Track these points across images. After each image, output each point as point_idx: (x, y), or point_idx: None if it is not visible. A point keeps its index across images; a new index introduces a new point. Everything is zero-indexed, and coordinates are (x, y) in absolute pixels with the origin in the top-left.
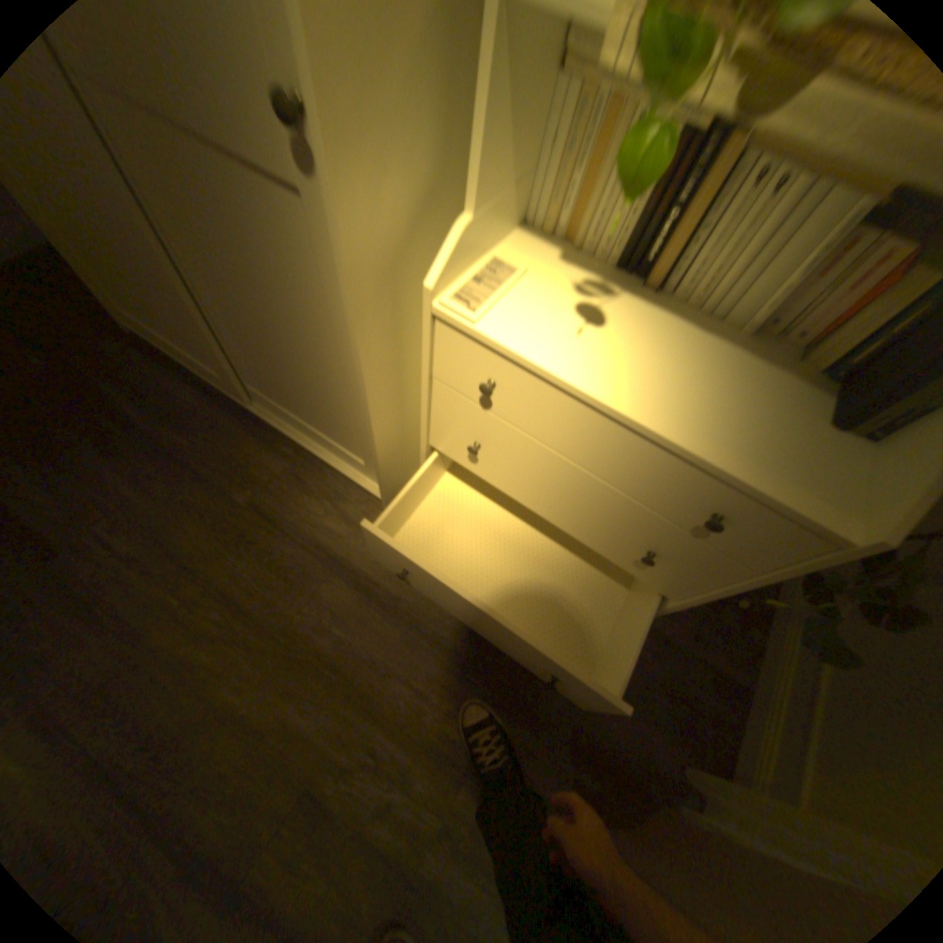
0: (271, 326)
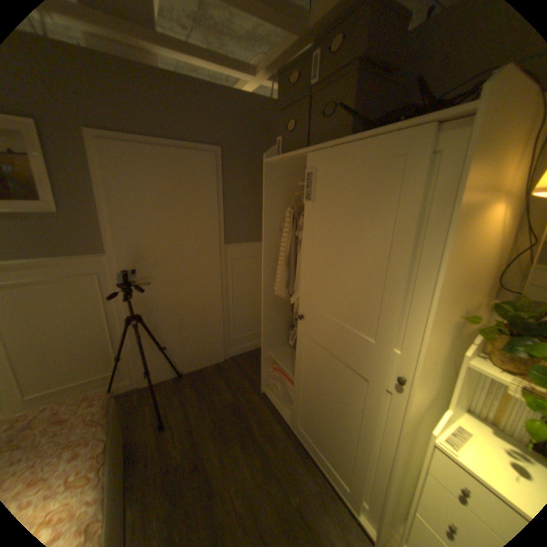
0: (347, 421)
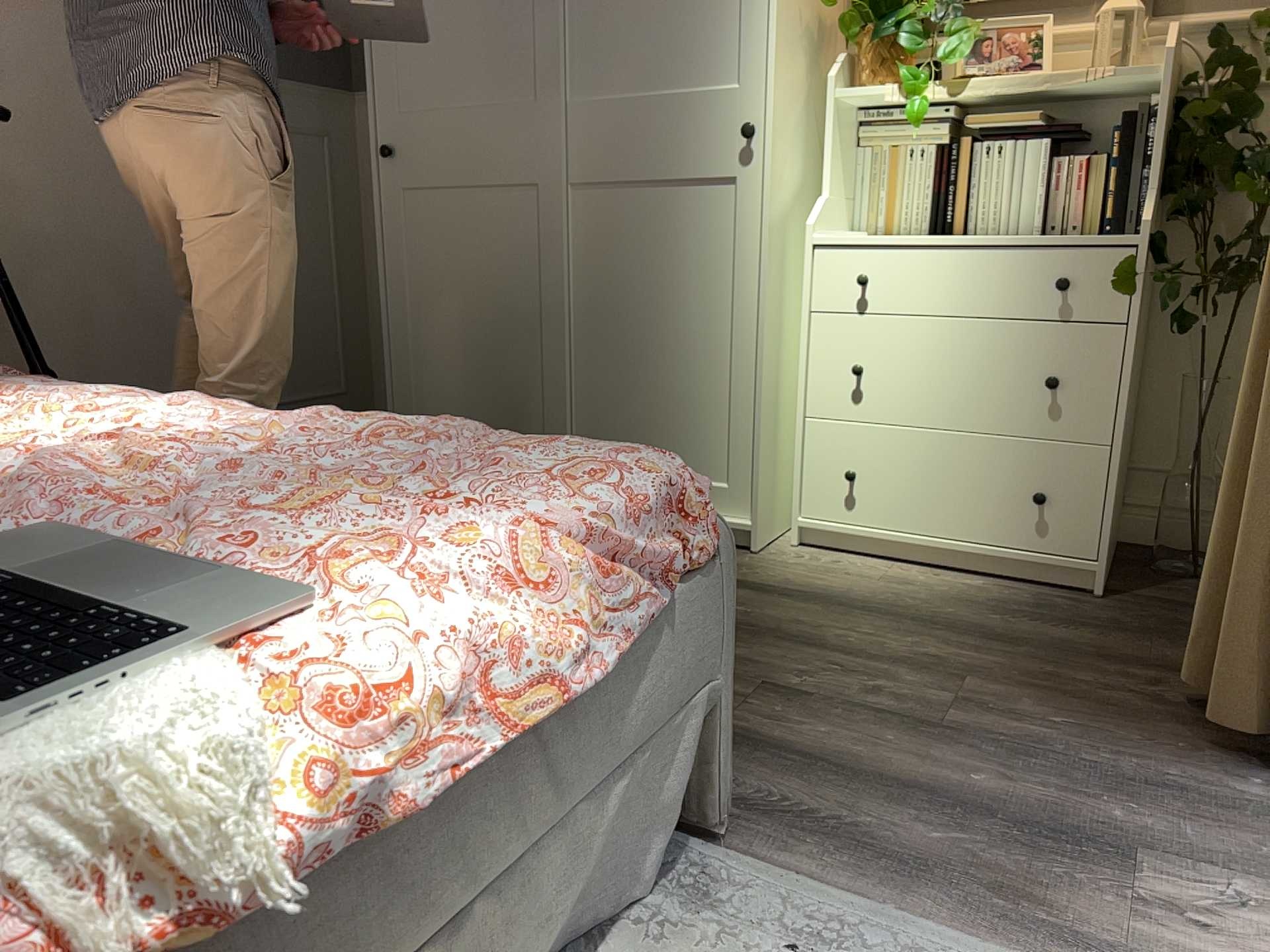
0: (661, 328)
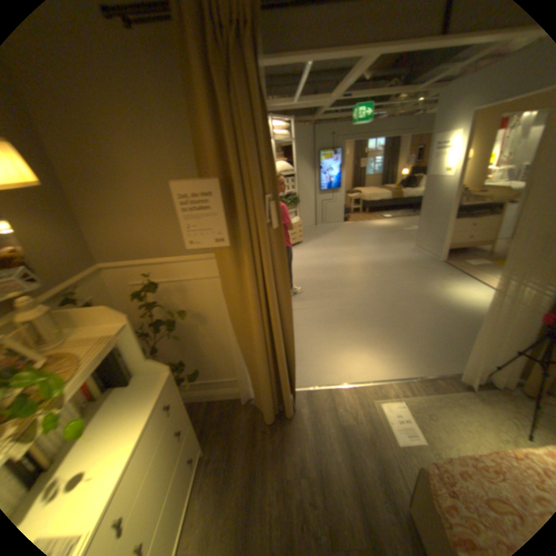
0: None
